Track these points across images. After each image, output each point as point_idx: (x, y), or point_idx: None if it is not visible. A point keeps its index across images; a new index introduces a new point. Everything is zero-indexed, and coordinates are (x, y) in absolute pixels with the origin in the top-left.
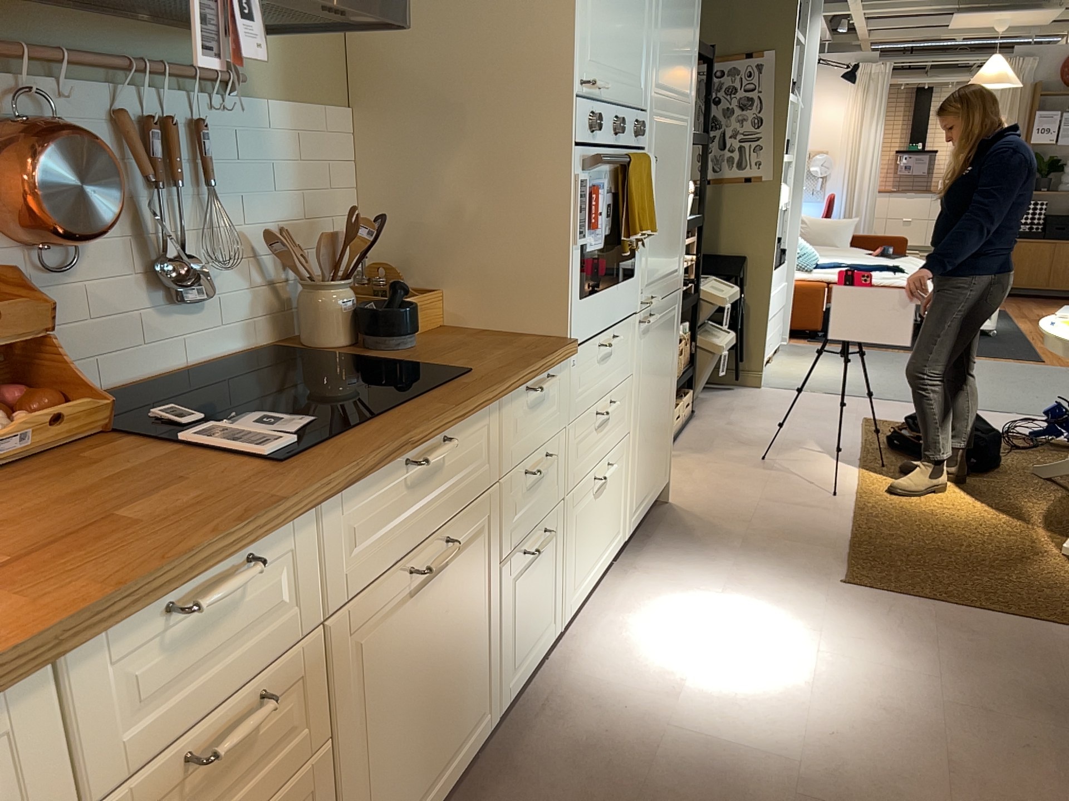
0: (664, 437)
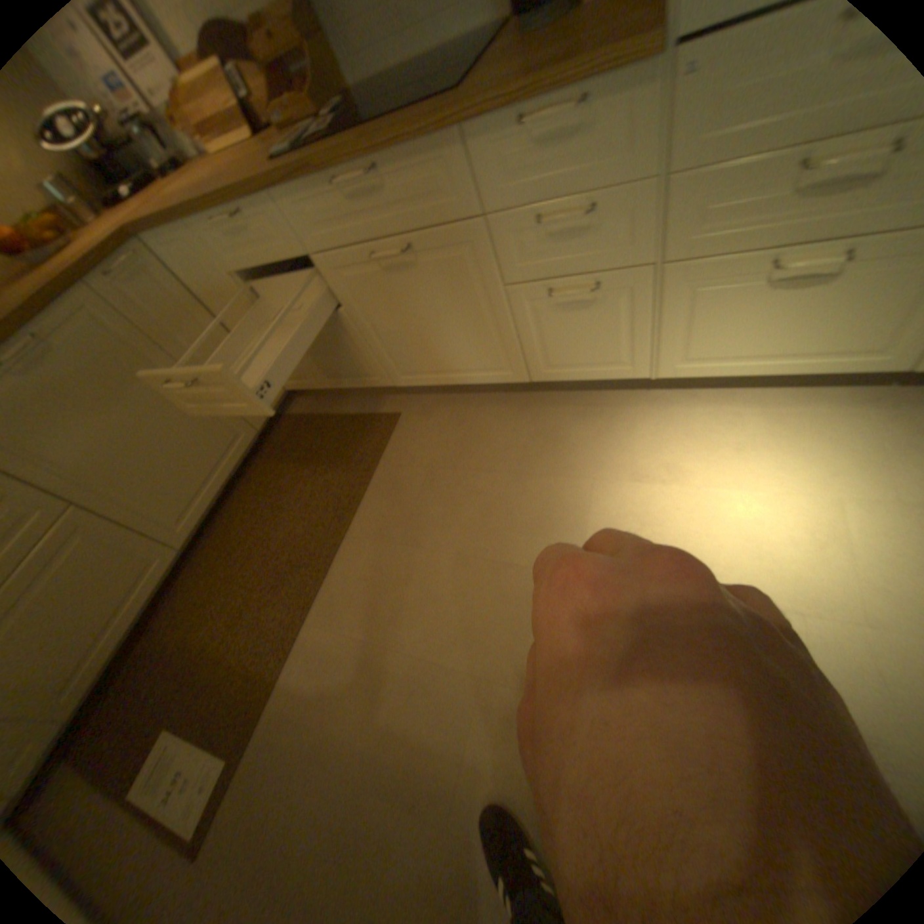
0: None
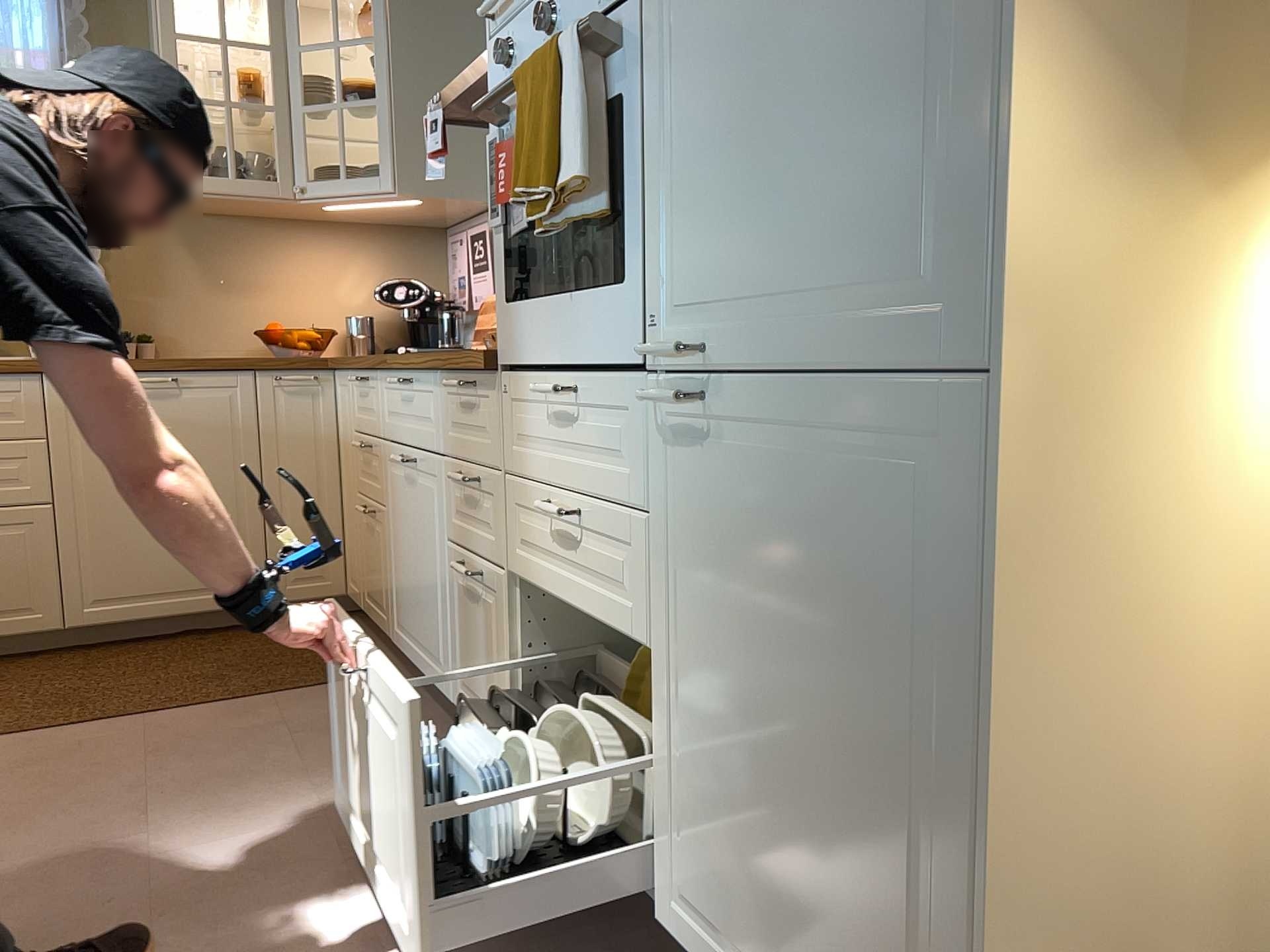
0: (884, 949)
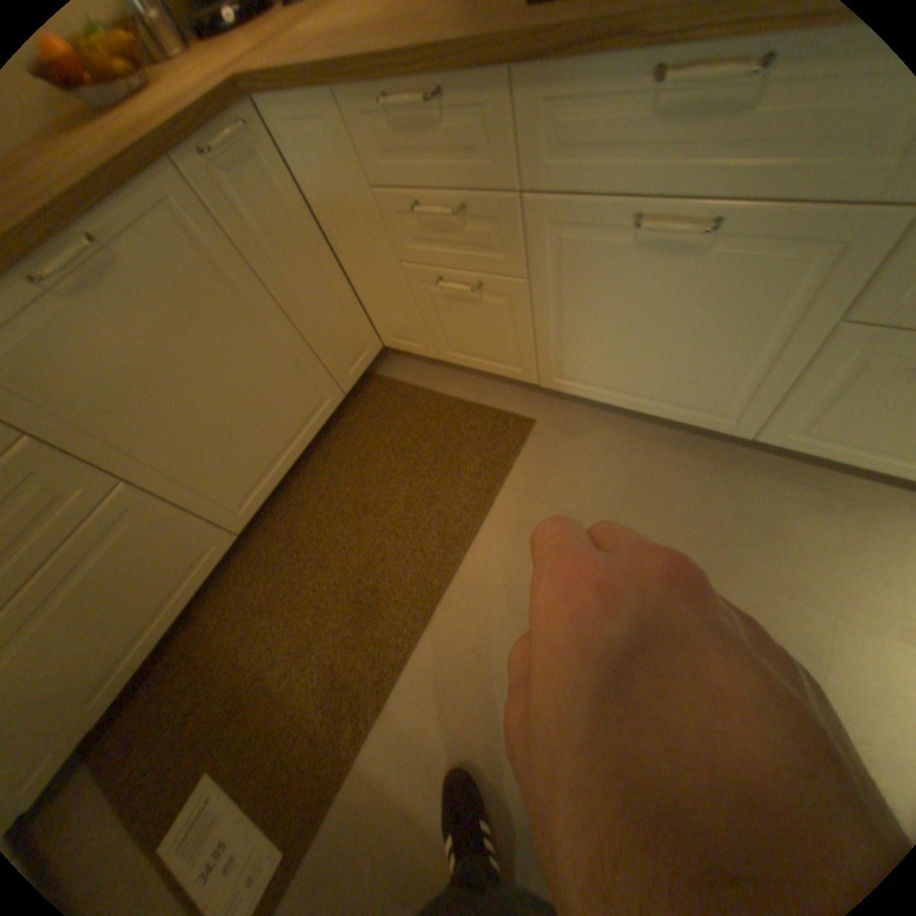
0: None
